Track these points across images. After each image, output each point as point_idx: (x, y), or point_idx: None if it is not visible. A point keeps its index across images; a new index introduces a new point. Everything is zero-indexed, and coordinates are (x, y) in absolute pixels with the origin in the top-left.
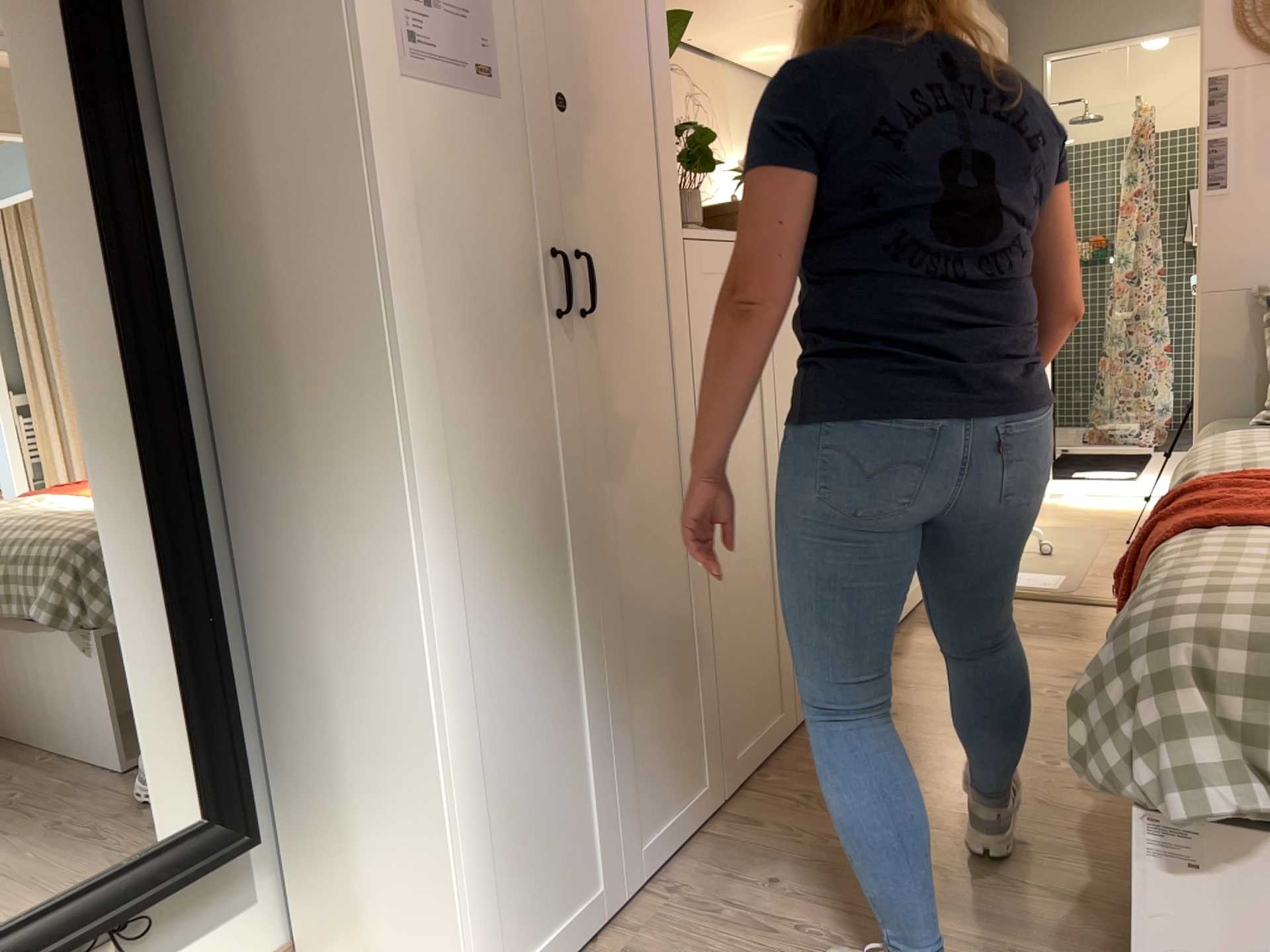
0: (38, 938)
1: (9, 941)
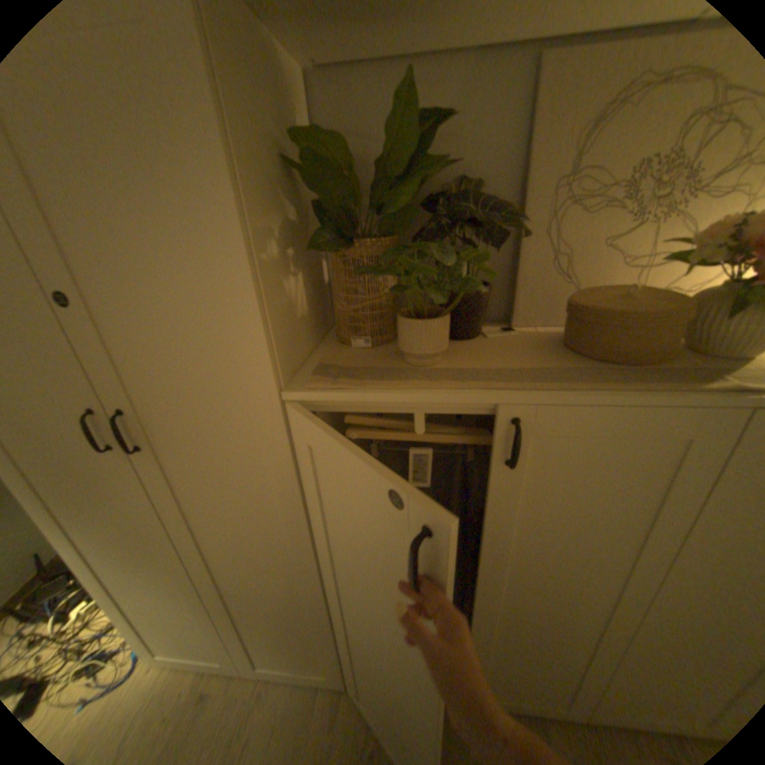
0: None
1: None
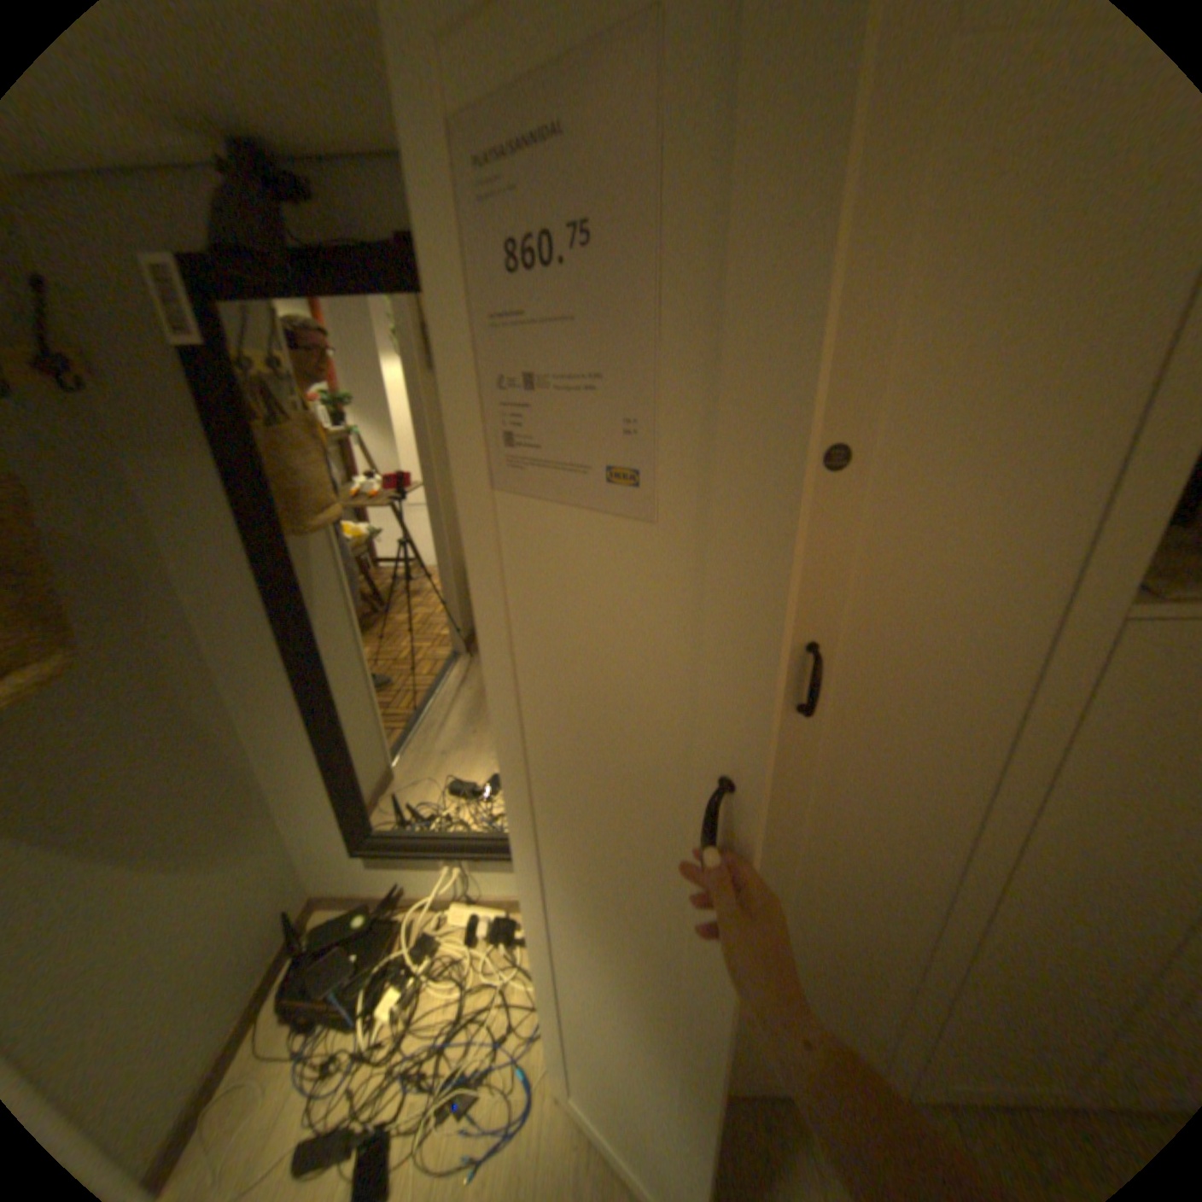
0: (425, 846)
1: (415, 840)
